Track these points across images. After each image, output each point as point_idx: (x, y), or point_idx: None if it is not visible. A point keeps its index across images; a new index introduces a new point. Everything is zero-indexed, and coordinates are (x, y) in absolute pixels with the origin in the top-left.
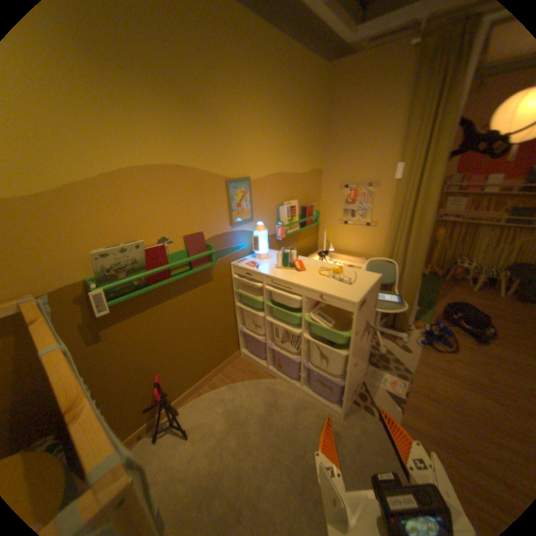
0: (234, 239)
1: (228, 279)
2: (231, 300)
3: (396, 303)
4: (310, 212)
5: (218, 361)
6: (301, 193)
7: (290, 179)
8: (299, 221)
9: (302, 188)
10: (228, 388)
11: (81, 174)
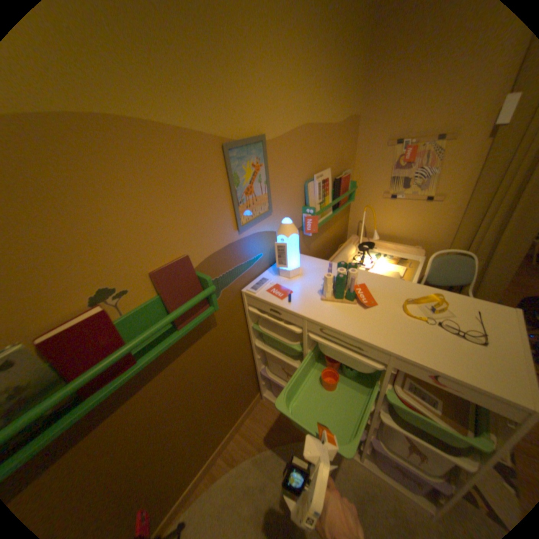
0: (246, 250)
1: (241, 312)
2: (246, 340)
3: None
4: (347, 185)
5: (234, 419)
6: (336, 157)
7: (324, 134)
8: (335, 202)
9: (336, 149)
10: (253, 463)
11: None
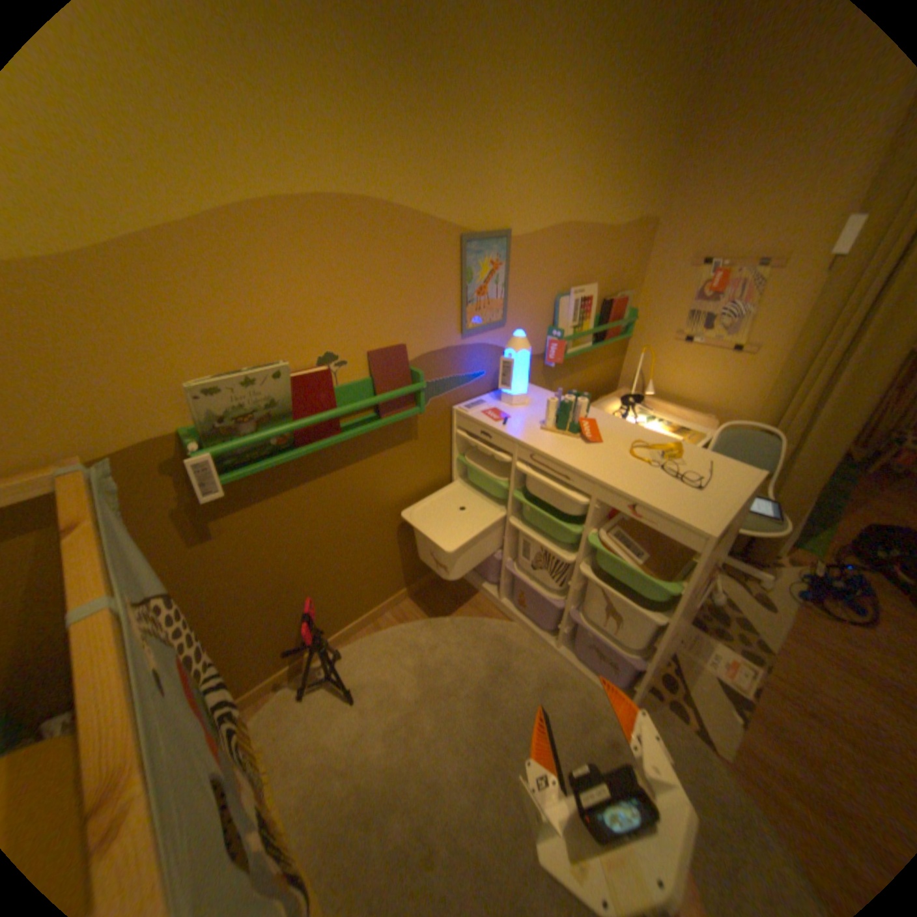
0: (466, 361)
1: (446, 436)
2: (446, 475)
3: (770, 519)
4: (621, 312)
5: (414, 575)
6: (609, 271)
7: (593, 238)
8: (596, 331)
9: (612, 260)
10: (427, 625)
11: (165, 209)
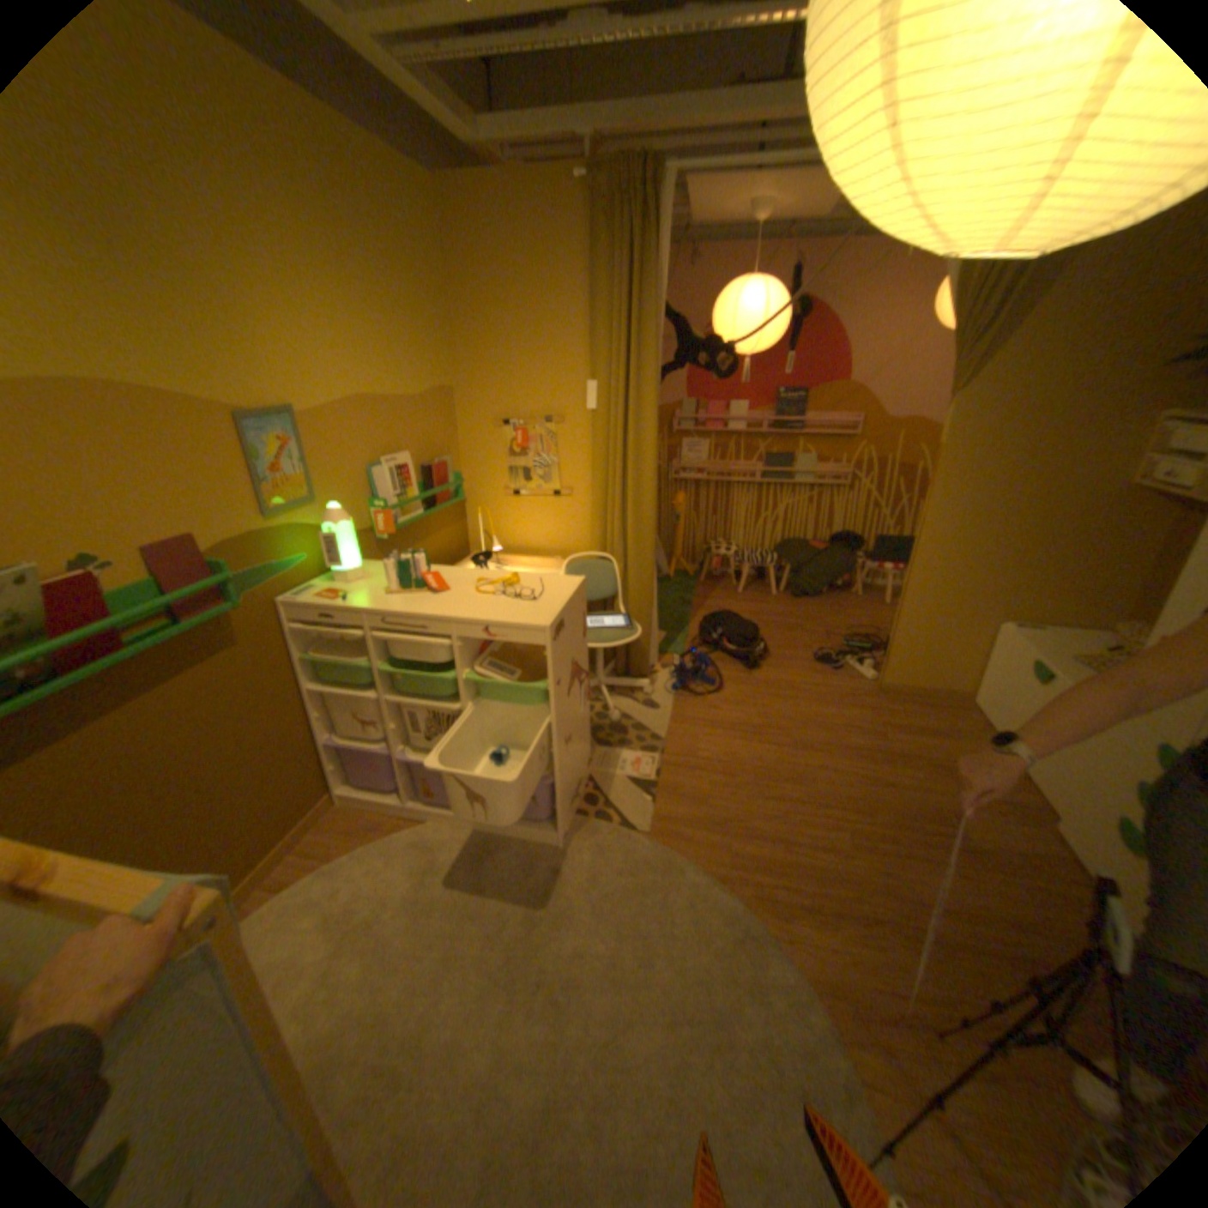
0: (279, 547)
1: (278, 637)
2: (292, 685)
3: (623, 629)
4: (445, 478)
5: (283, 829)
6: (419, 440)
7: (390, 410)
8: (423, 498)
9: (418, 429)
10: (319, 876)
11: None
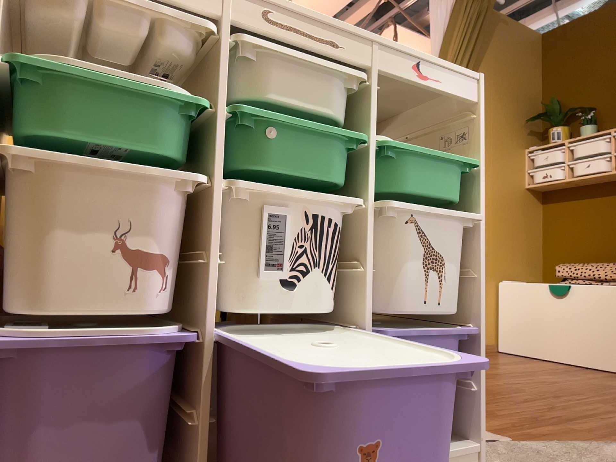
0: None
1: None
2: None
3: None
4: None
5: None
6: None
7: None
8: None
9: None
10: None
11: None
